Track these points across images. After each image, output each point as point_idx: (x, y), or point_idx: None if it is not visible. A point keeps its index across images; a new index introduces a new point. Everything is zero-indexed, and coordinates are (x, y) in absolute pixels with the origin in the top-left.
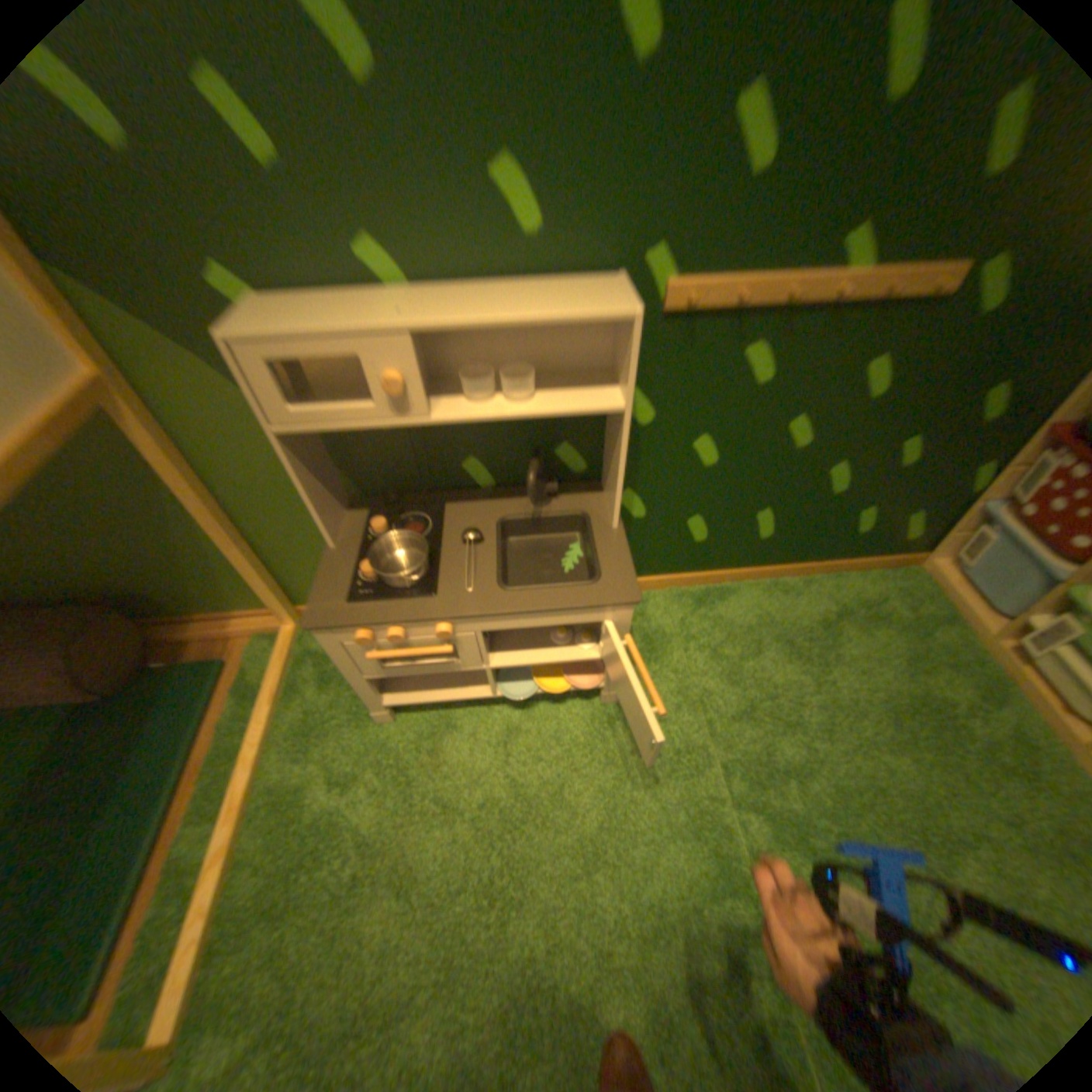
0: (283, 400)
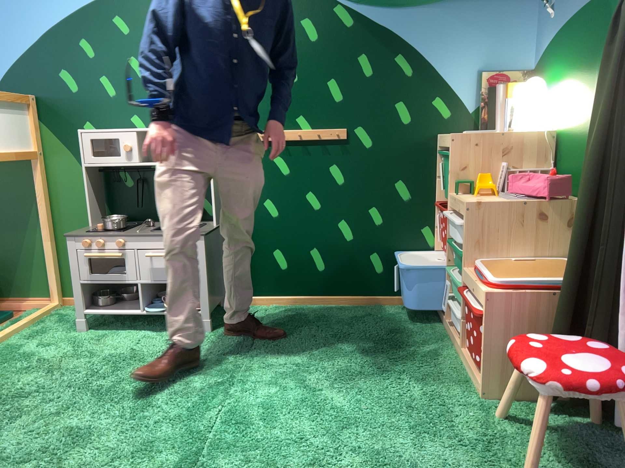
0: (90, 152)
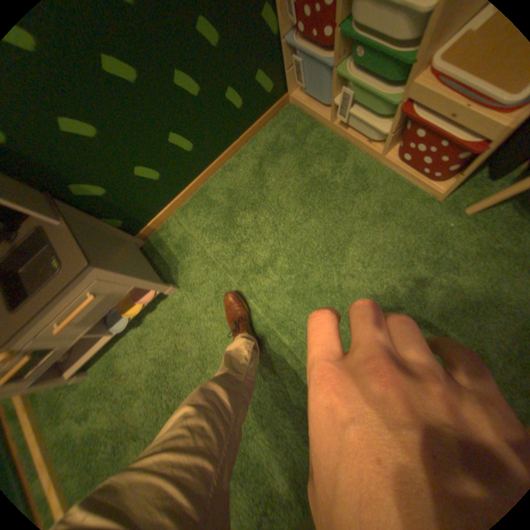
0: None
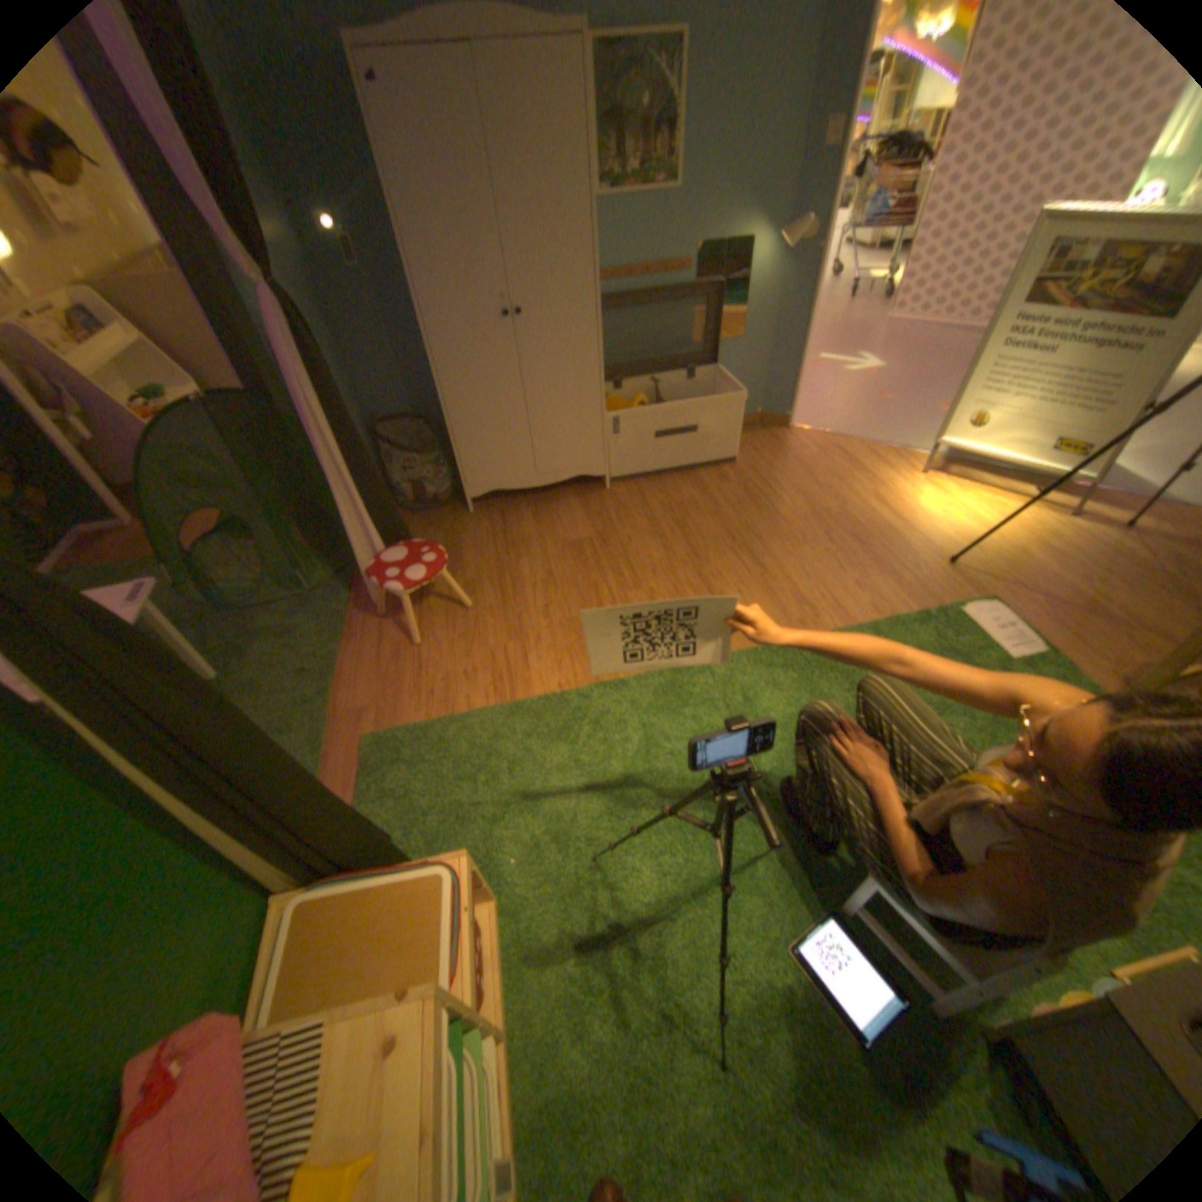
0: None
